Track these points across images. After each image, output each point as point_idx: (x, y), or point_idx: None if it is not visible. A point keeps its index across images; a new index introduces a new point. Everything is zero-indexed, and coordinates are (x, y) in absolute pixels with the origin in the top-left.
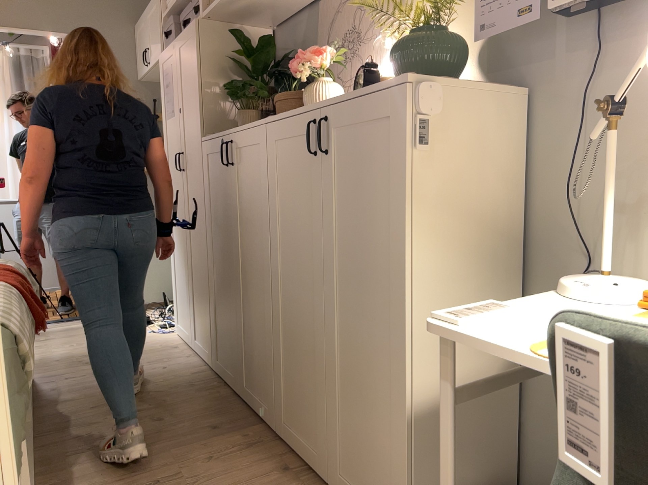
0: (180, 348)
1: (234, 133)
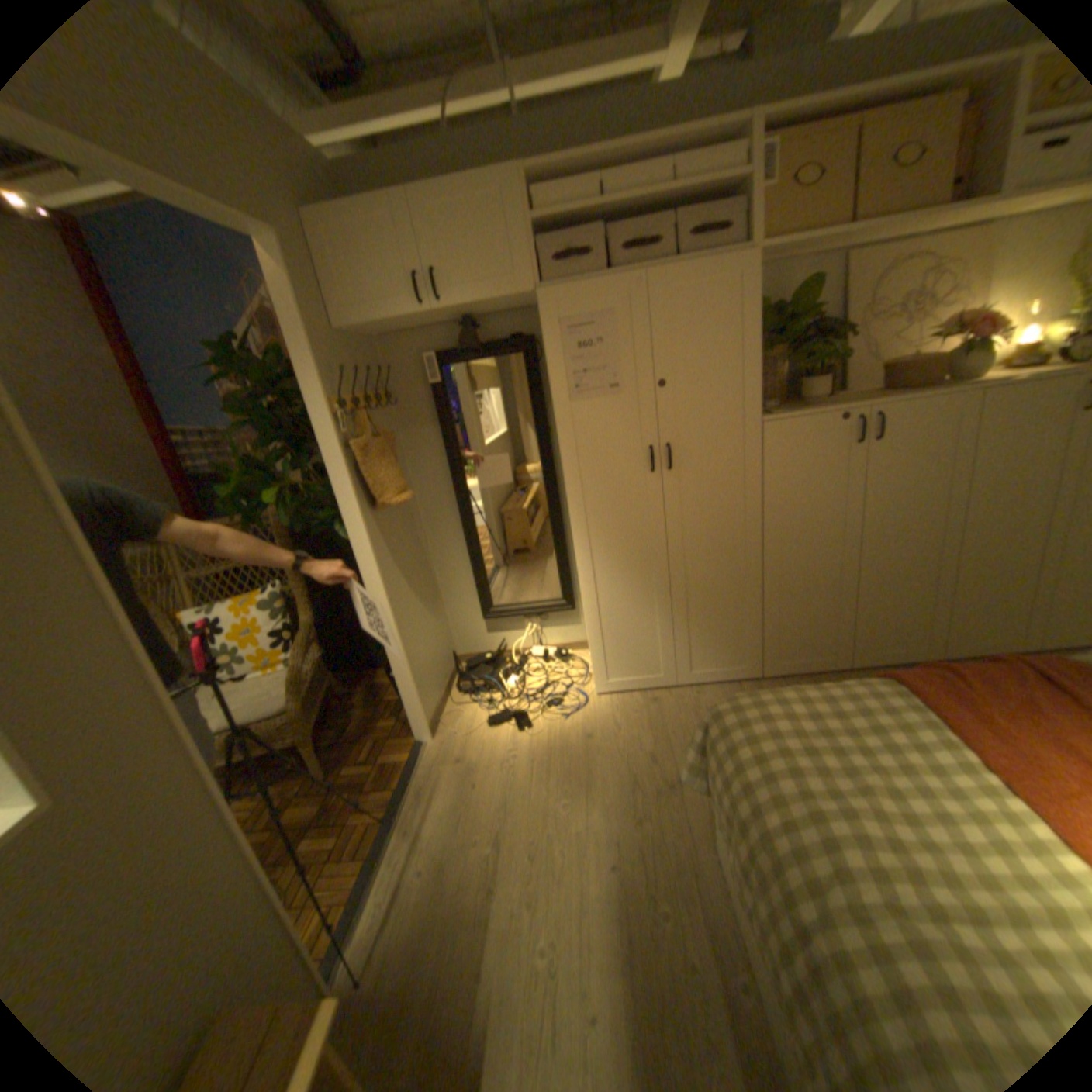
0: (659, 697)
1: (895, 405)
